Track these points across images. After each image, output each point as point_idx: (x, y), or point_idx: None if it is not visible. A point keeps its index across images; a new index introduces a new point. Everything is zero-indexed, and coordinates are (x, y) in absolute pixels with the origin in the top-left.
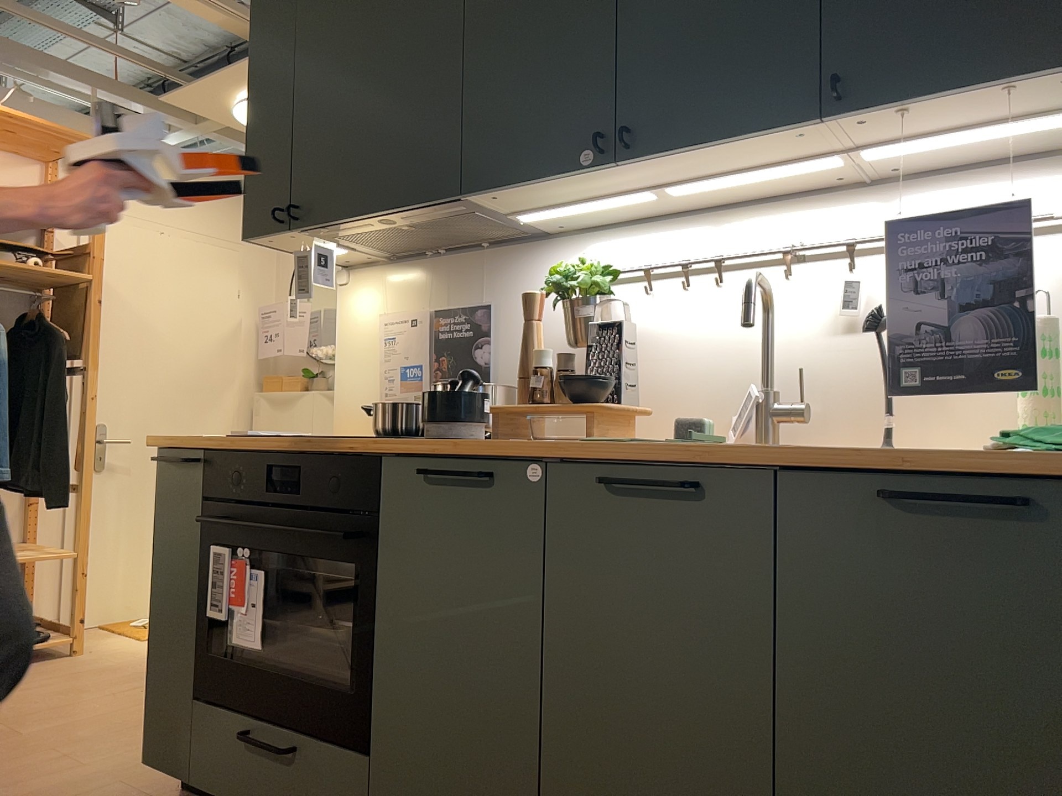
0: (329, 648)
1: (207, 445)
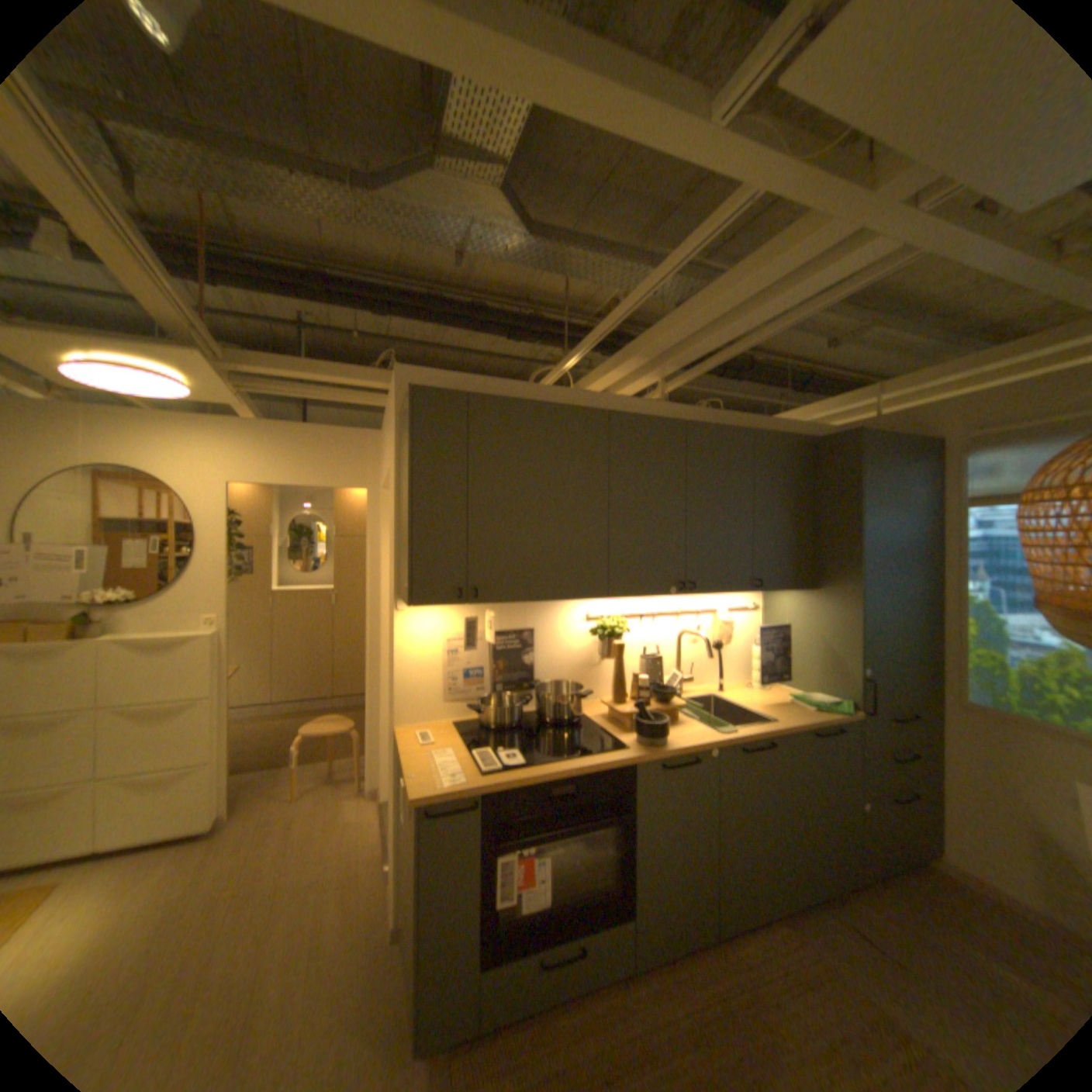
0: (586, 878)
1: (481, 789)
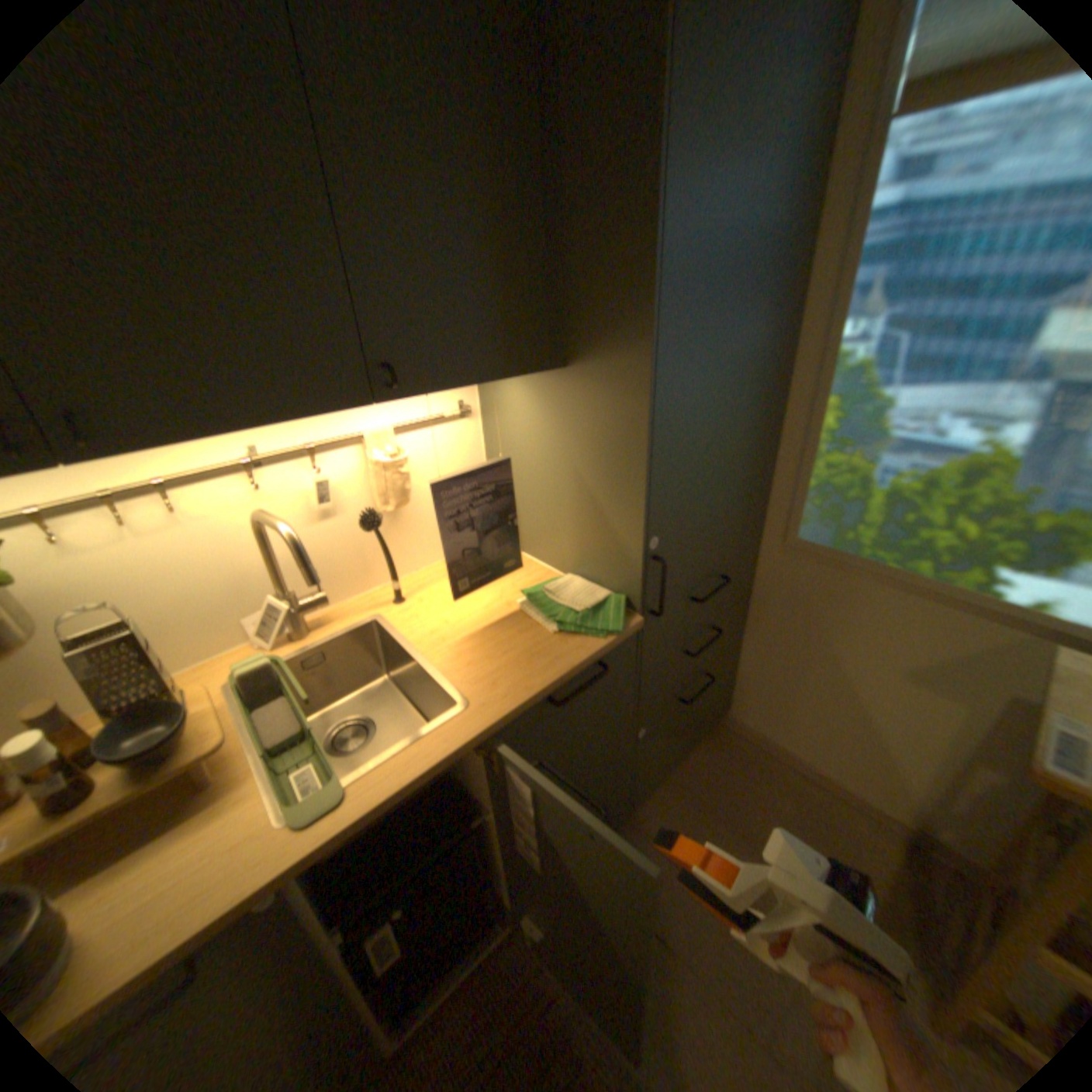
0: None
1: None
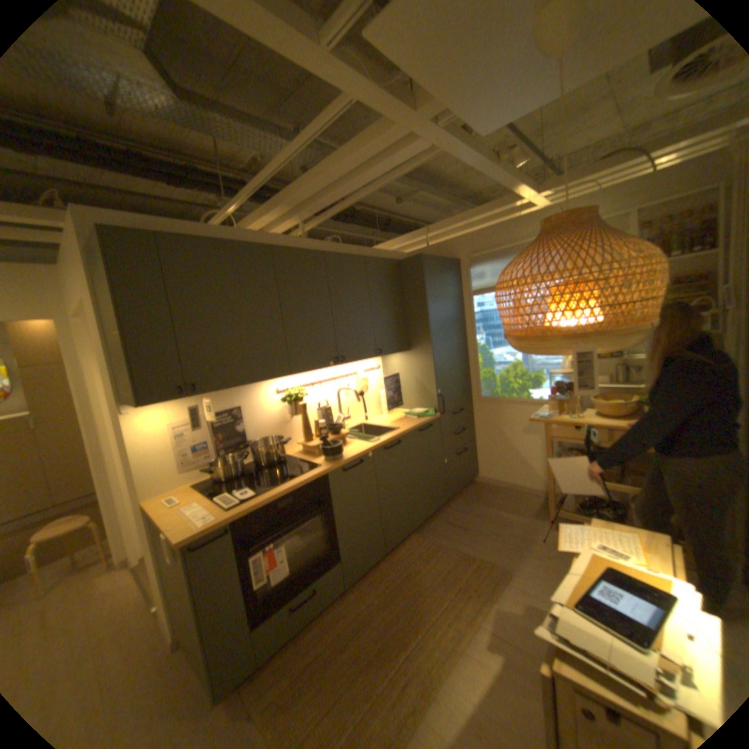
0: (307, 551)
1: (227, 520)
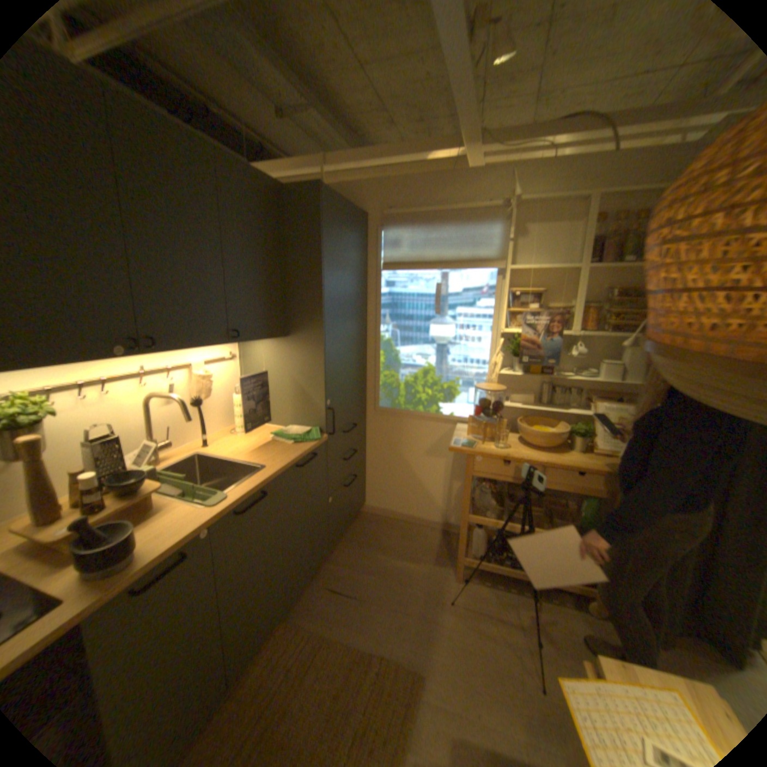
0: None
1: None
